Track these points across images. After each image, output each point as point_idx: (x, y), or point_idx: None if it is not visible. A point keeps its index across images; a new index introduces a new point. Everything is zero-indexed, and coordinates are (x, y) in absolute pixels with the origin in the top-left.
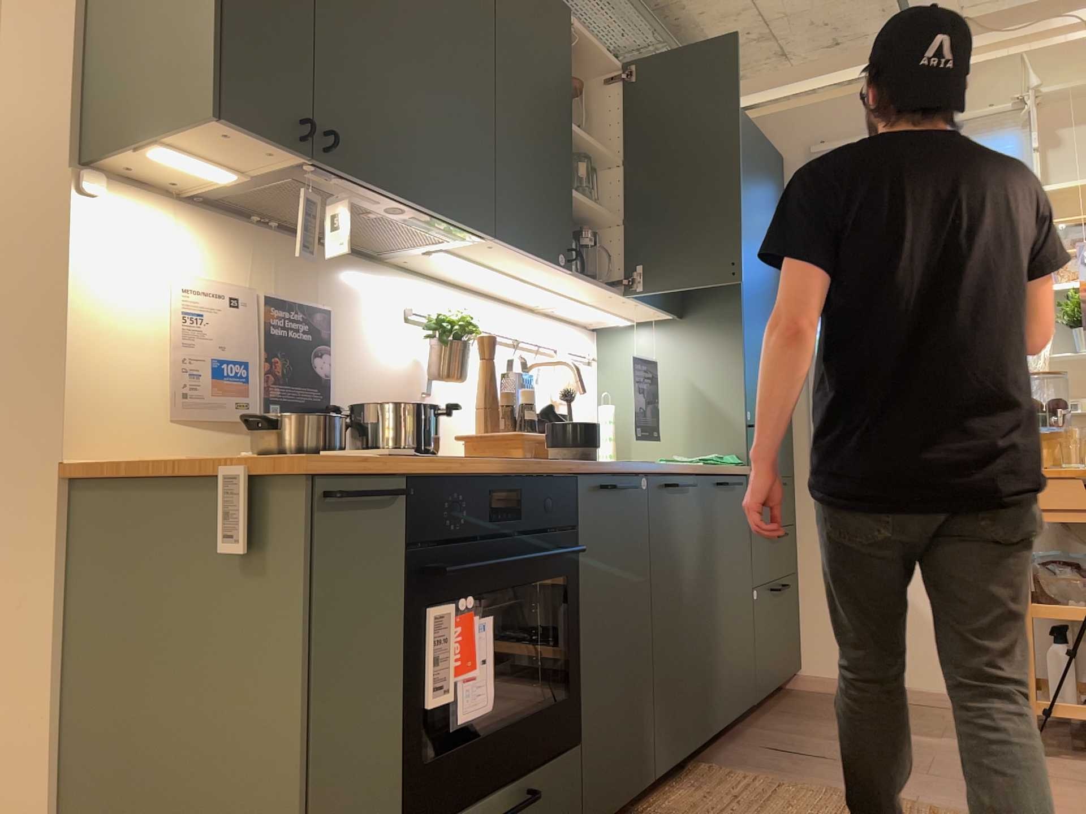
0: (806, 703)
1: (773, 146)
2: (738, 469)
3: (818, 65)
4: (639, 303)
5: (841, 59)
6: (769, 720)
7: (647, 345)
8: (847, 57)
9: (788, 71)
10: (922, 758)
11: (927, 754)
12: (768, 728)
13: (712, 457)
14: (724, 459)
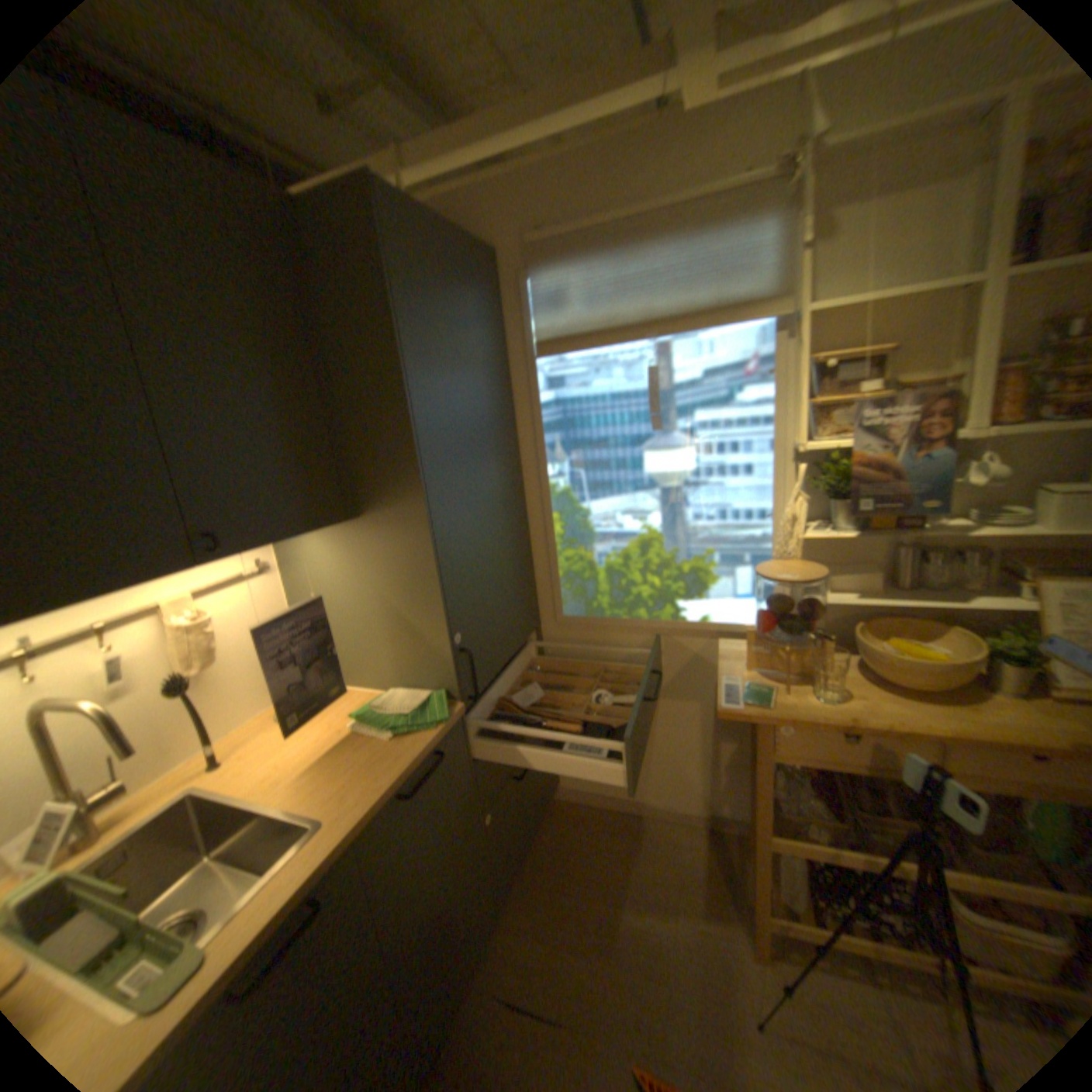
0: (560, 839)
1: (484, 230)
2: (434, 744)
3: (530, 98)
4: (240, 550)
5: (559, 87)
6: (518, 901)
7: (327, 546)
8: (566, 84)
9: (493, 110)
10: (656, 1000)
11: (662, 984)
12: (513, 932)
13: (411, 708)
14: (424, 714)
